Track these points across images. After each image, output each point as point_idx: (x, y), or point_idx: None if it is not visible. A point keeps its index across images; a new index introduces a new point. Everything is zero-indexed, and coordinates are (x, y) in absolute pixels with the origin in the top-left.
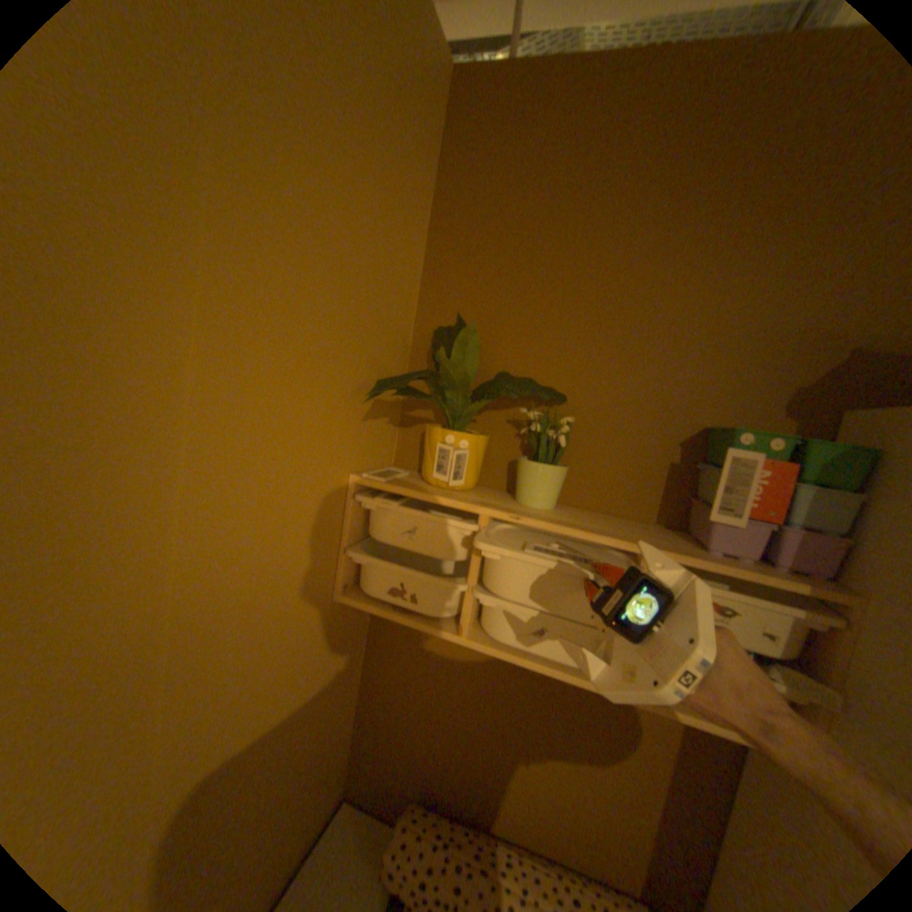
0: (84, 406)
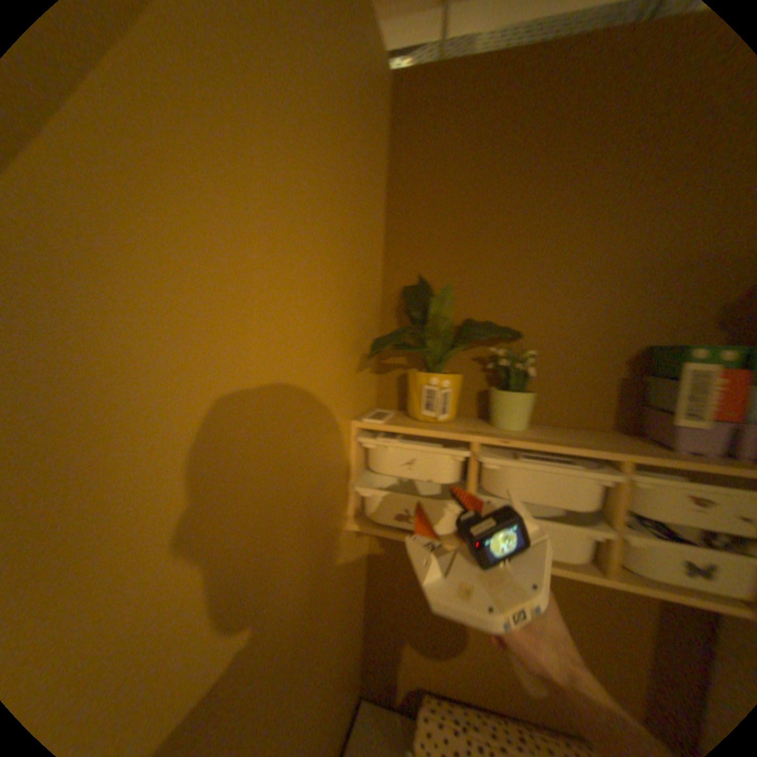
0: (195, 400)
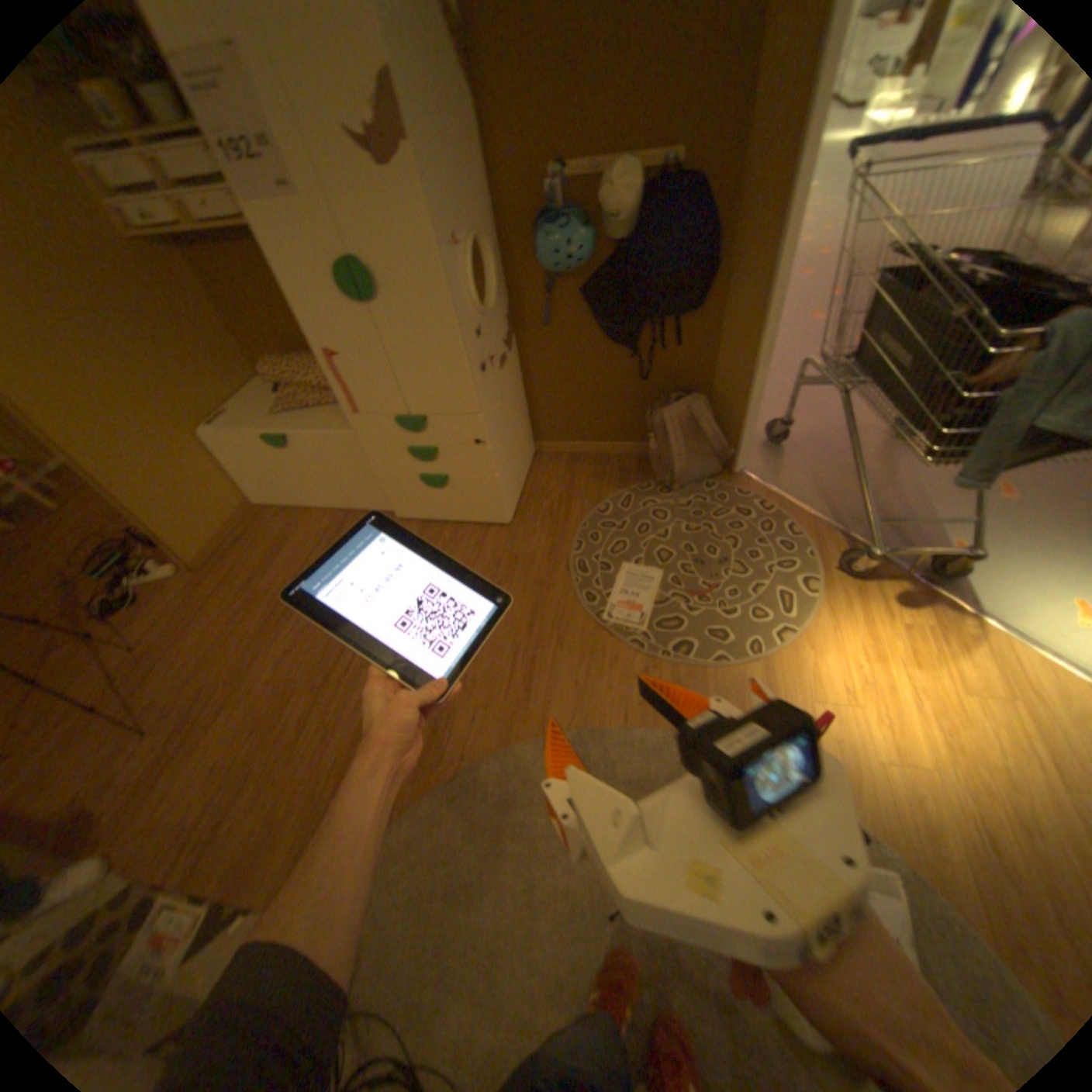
0: None
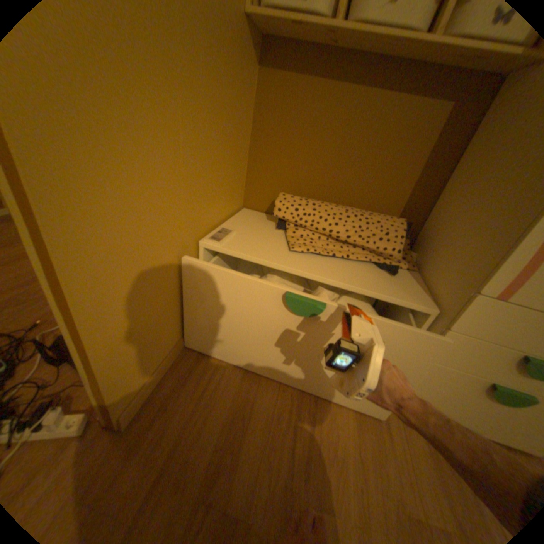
0: None
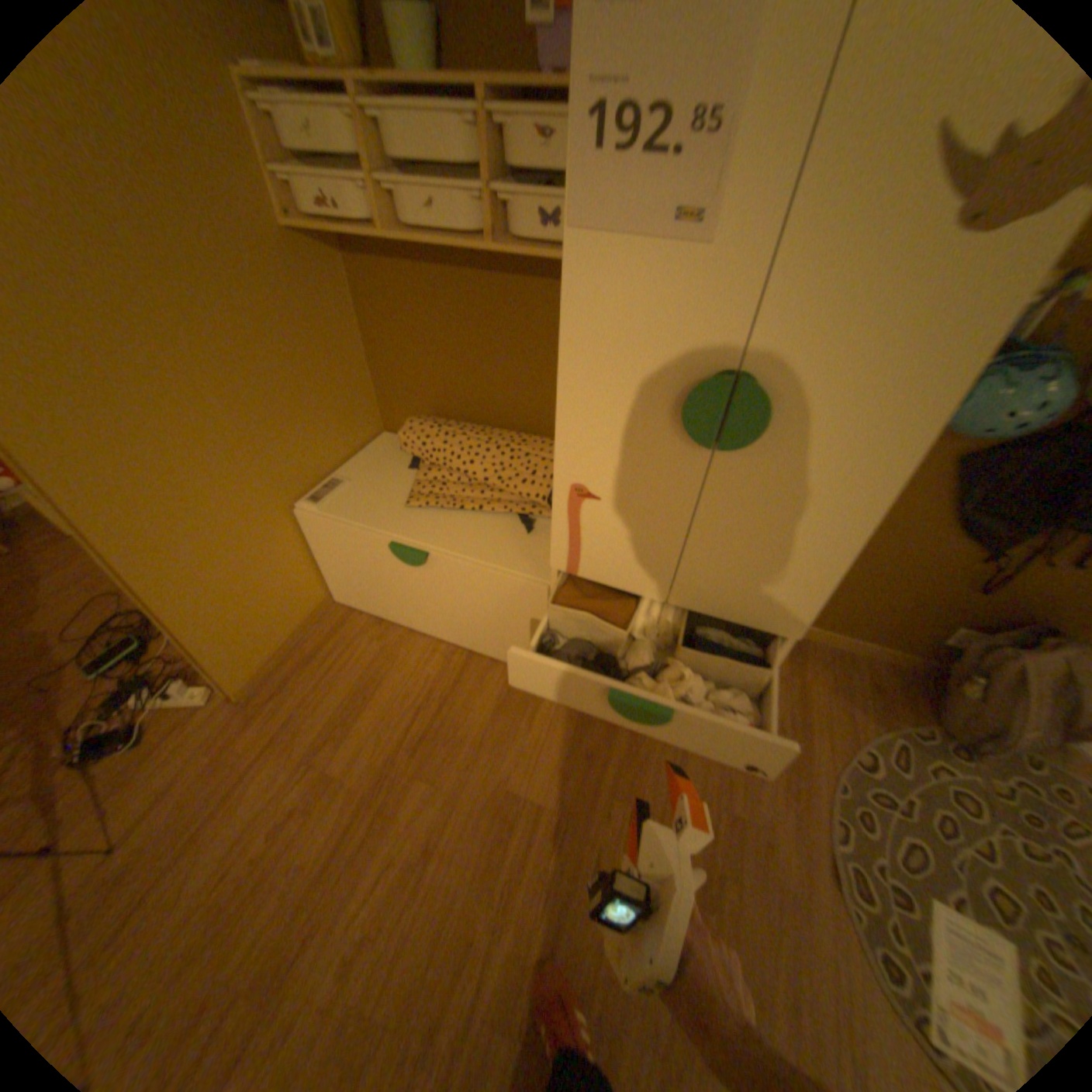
0: None
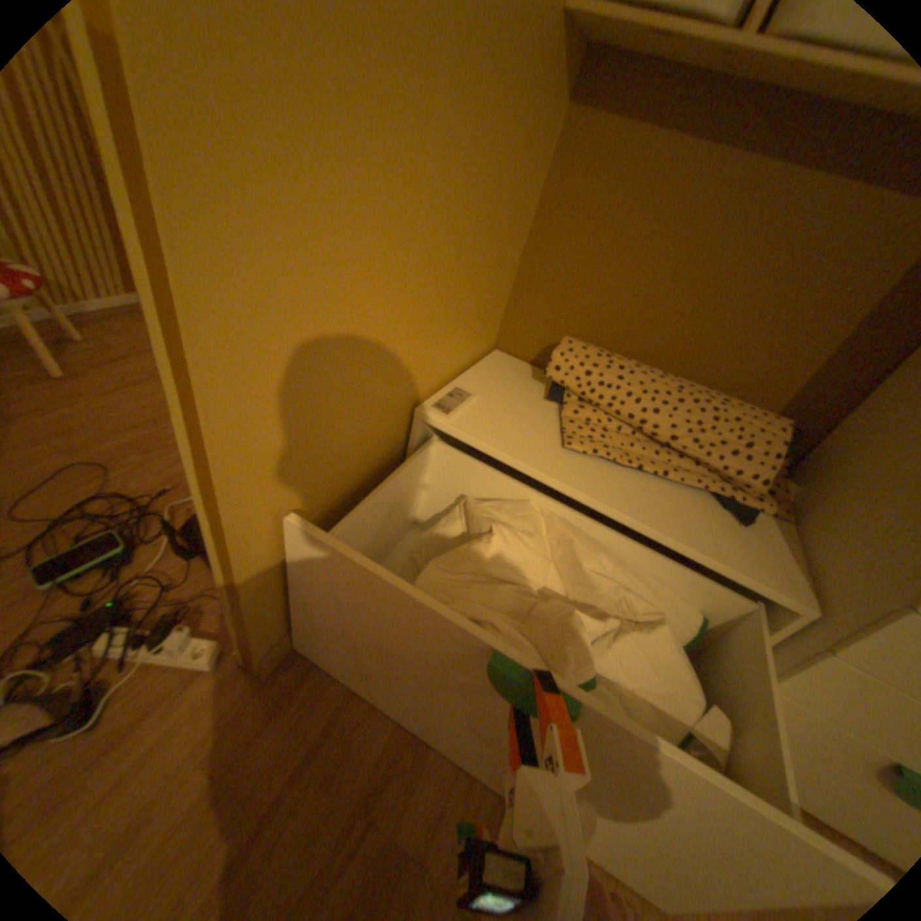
0: None
